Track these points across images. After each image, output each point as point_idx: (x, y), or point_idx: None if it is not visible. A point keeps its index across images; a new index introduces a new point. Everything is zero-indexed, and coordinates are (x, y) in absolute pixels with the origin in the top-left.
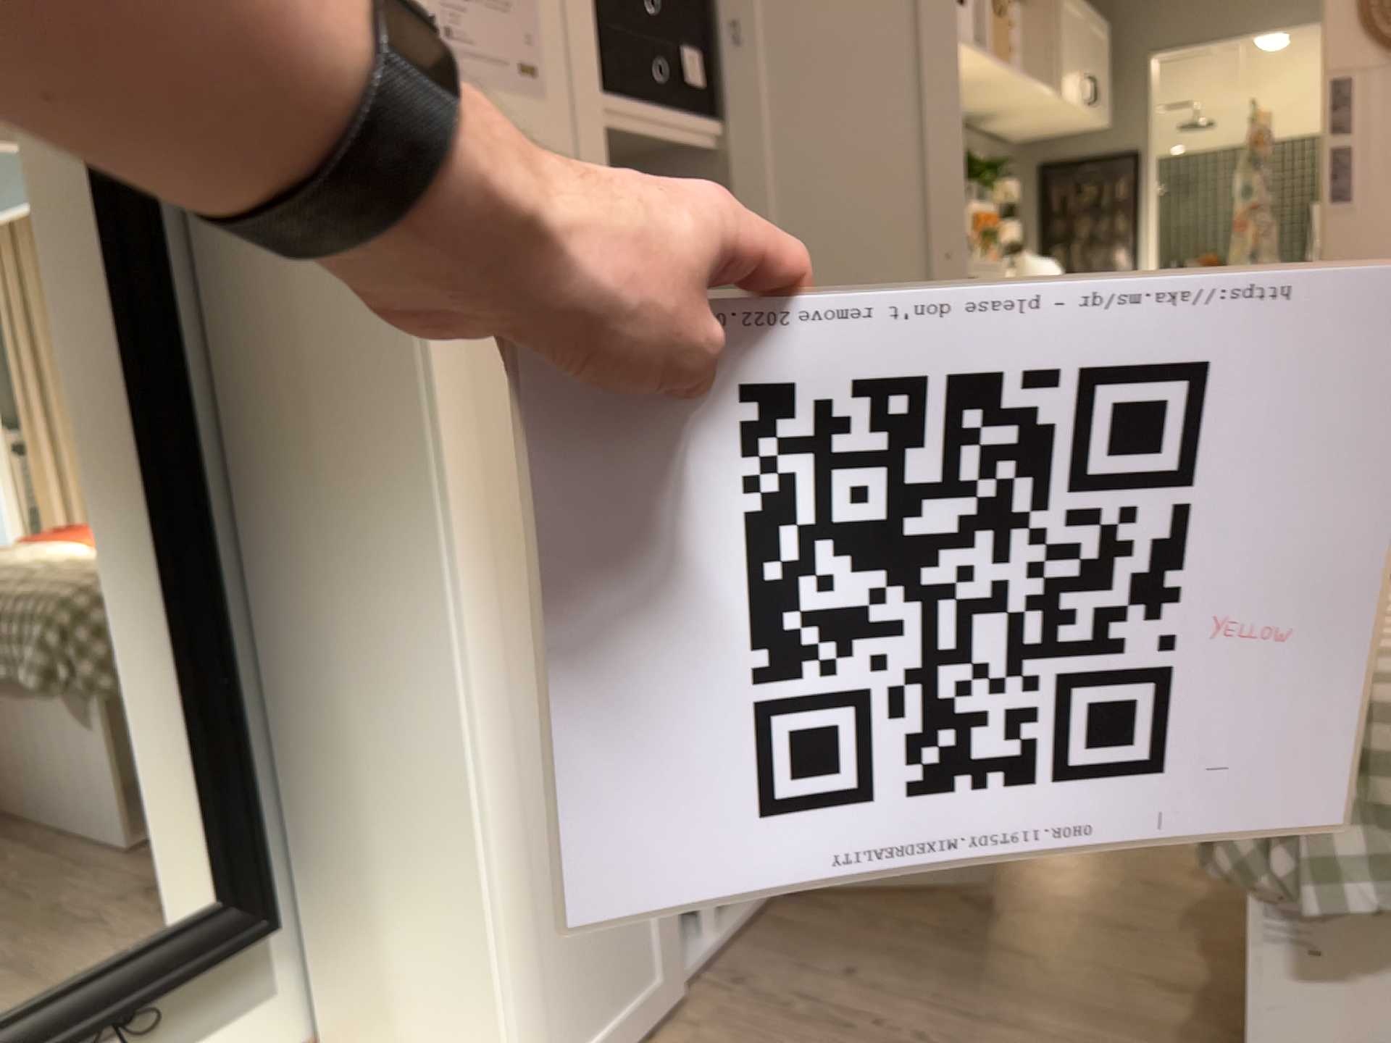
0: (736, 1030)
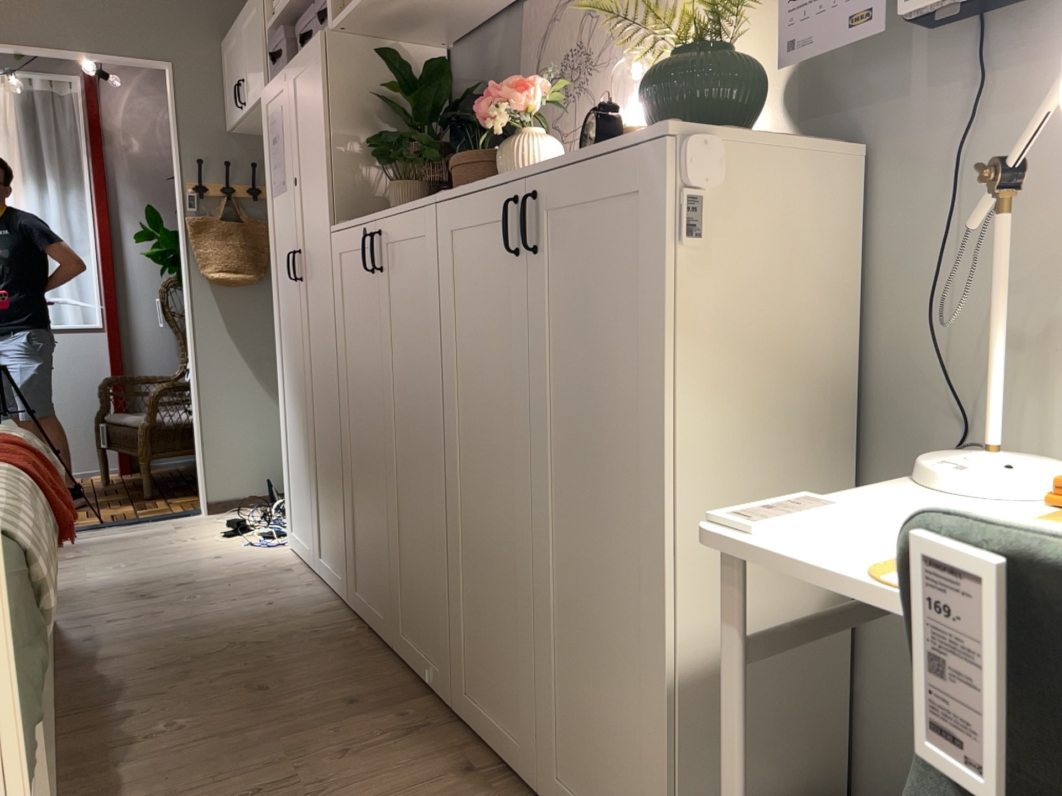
0: (286, 582)
